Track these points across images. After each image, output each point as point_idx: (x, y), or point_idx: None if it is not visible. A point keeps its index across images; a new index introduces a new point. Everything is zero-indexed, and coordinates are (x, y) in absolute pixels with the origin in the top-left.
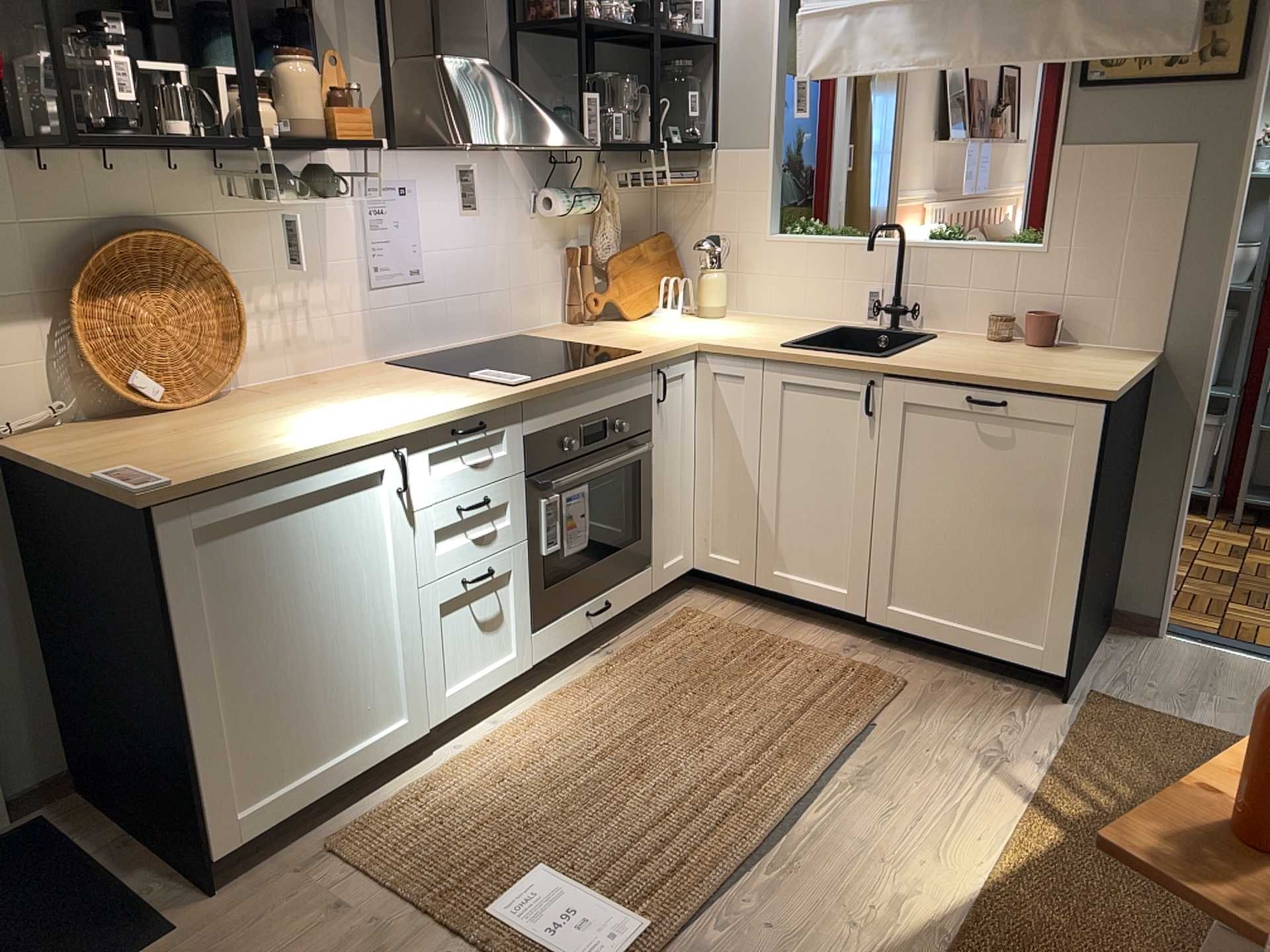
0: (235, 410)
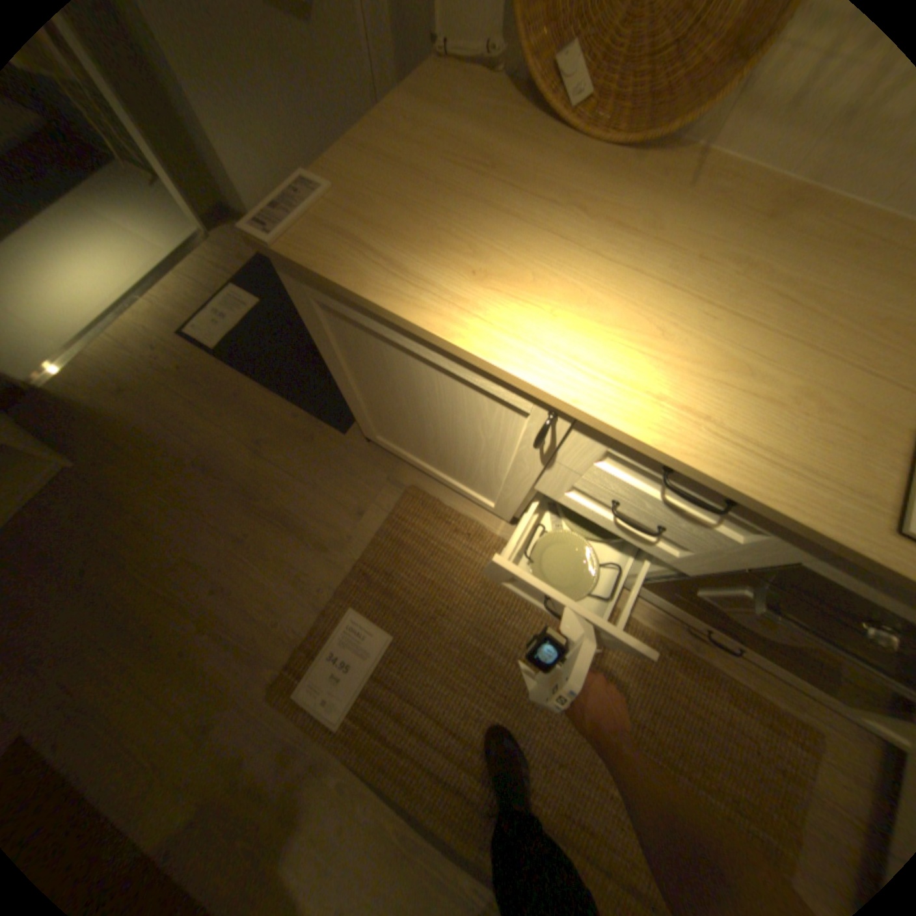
0: (608, 179)
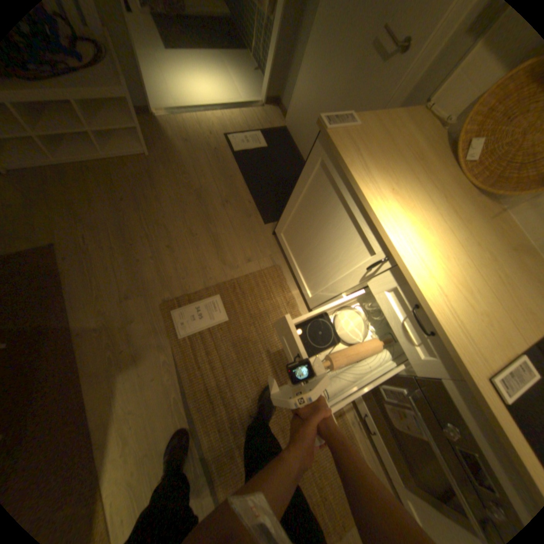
0: (460, 194)
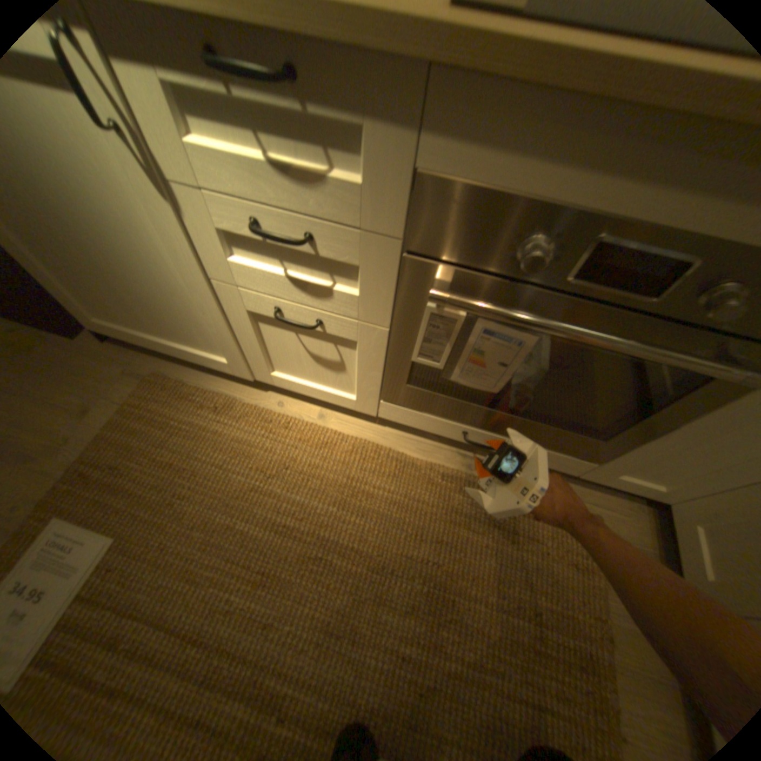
0: None
